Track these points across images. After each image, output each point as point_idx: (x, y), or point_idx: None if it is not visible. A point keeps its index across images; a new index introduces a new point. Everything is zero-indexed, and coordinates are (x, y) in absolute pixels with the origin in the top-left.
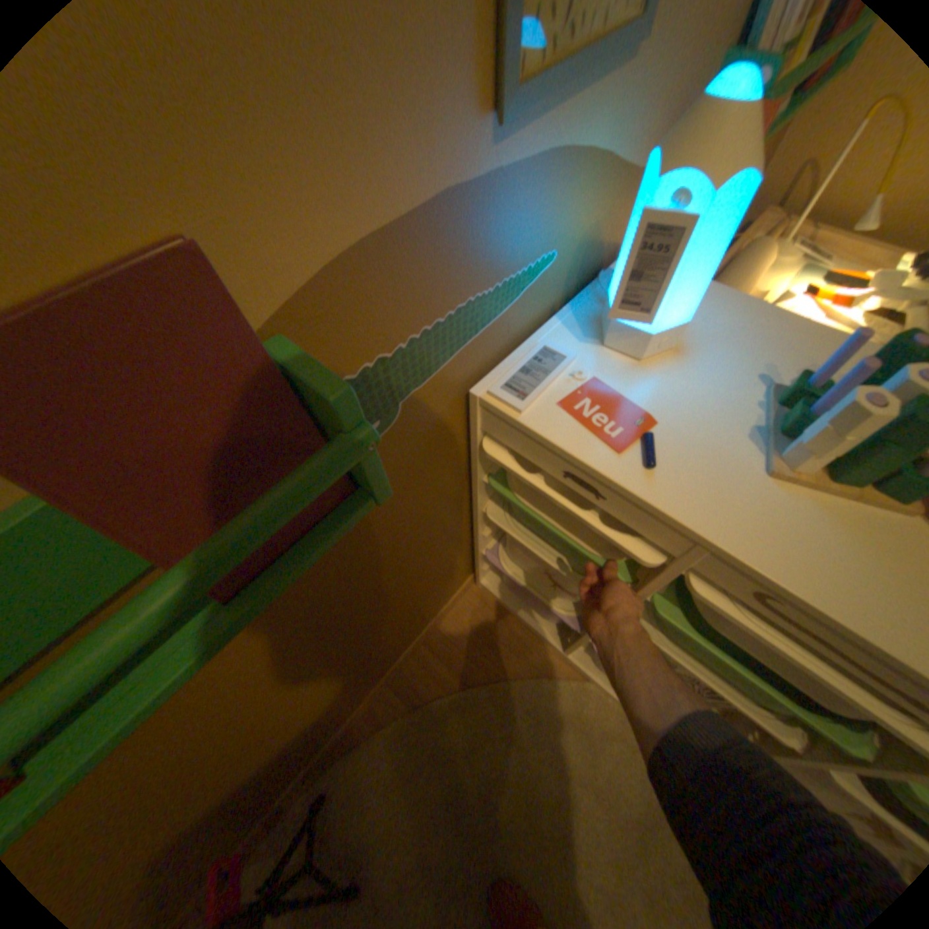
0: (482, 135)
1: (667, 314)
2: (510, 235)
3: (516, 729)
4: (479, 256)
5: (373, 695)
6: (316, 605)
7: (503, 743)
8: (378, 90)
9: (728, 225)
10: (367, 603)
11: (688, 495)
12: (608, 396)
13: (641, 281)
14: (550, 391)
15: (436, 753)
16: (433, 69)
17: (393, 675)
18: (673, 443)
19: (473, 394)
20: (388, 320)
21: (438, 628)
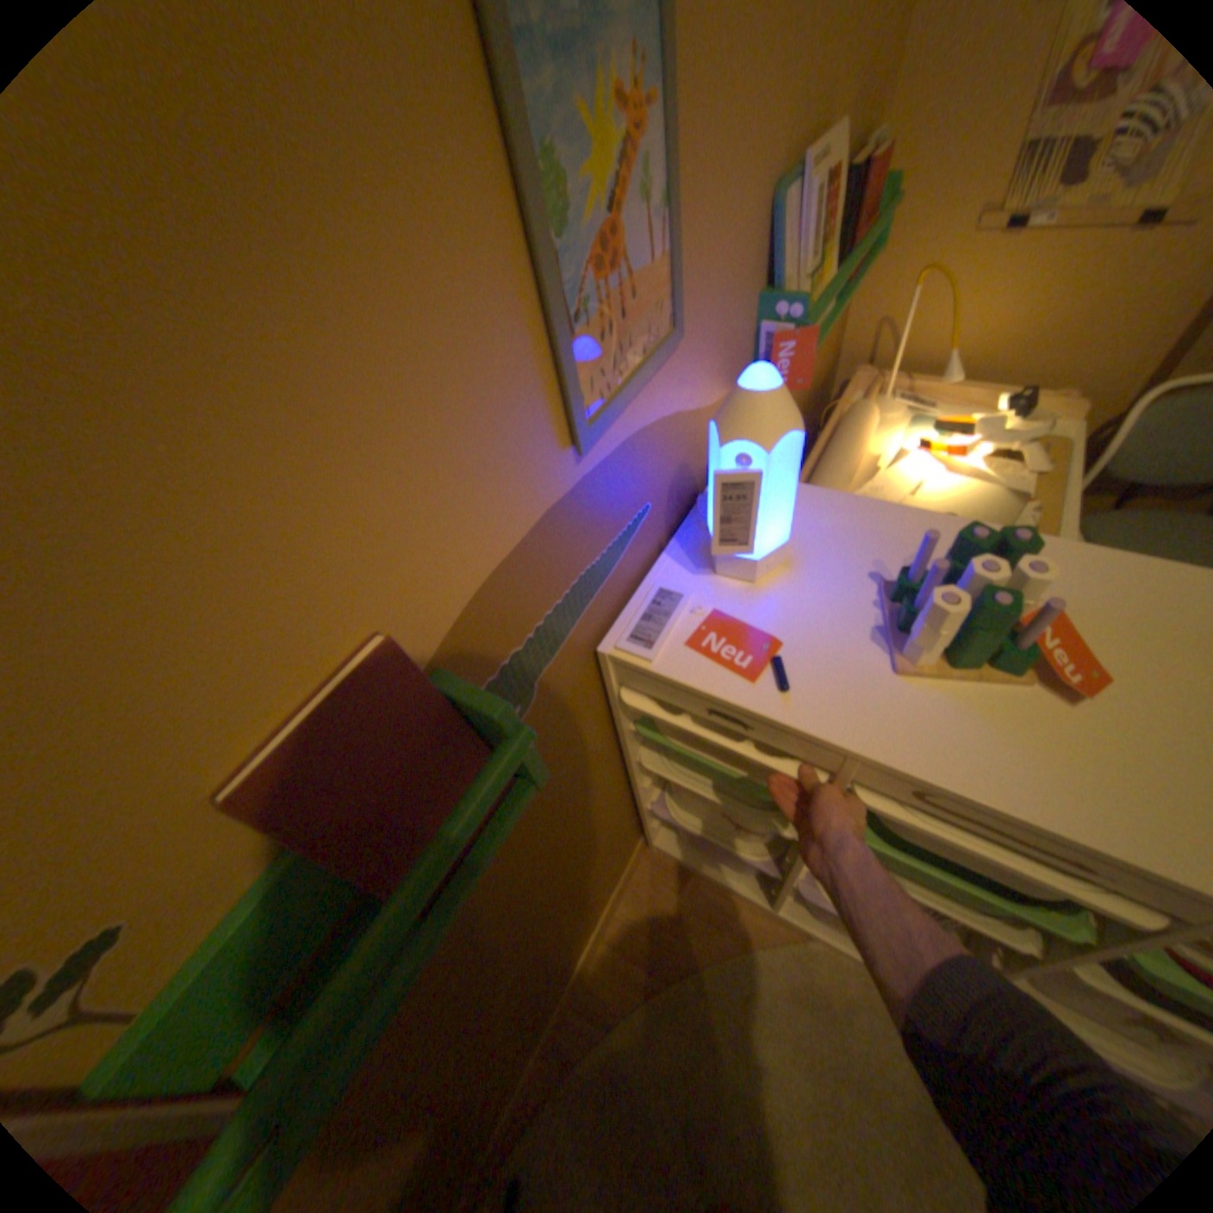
0: (566, 465)
1: (764, 540)
2: (603, 513)
3: (738, 1025)
4: (581, 540)
5: (553, 1024)
6: (481, 912)
7: (727, 1049)
8: (488, 483)
9: (792, 465)
10: (530, 899)
11: (825, 711)
12: (731, 626)
13: (730, 522)
14: (674, 633)
15: (648, 1083)
16: (523, 450)
17: (573, 992)
18: (801, 662)
19: (600, 651)
20: (514, 621)
21: (615, 916)
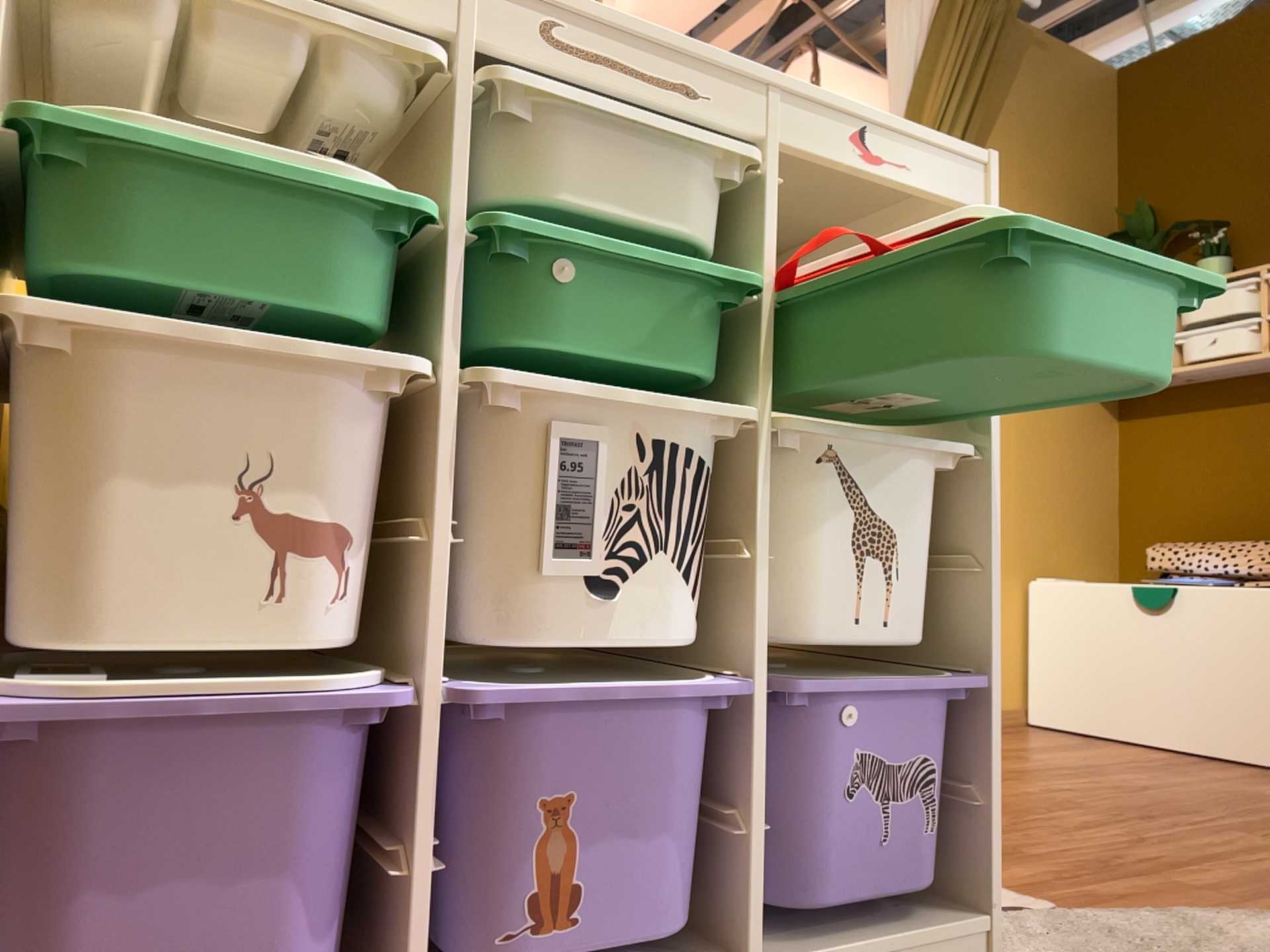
0: None
1: None
2: None
3: None
4: None
5: None
6: None
7: None
8: None
9: None
10: None
11: None
12: None
13: None
14: None
15: None
16: None
17: None
18: None
19: None
20: None
21: None
